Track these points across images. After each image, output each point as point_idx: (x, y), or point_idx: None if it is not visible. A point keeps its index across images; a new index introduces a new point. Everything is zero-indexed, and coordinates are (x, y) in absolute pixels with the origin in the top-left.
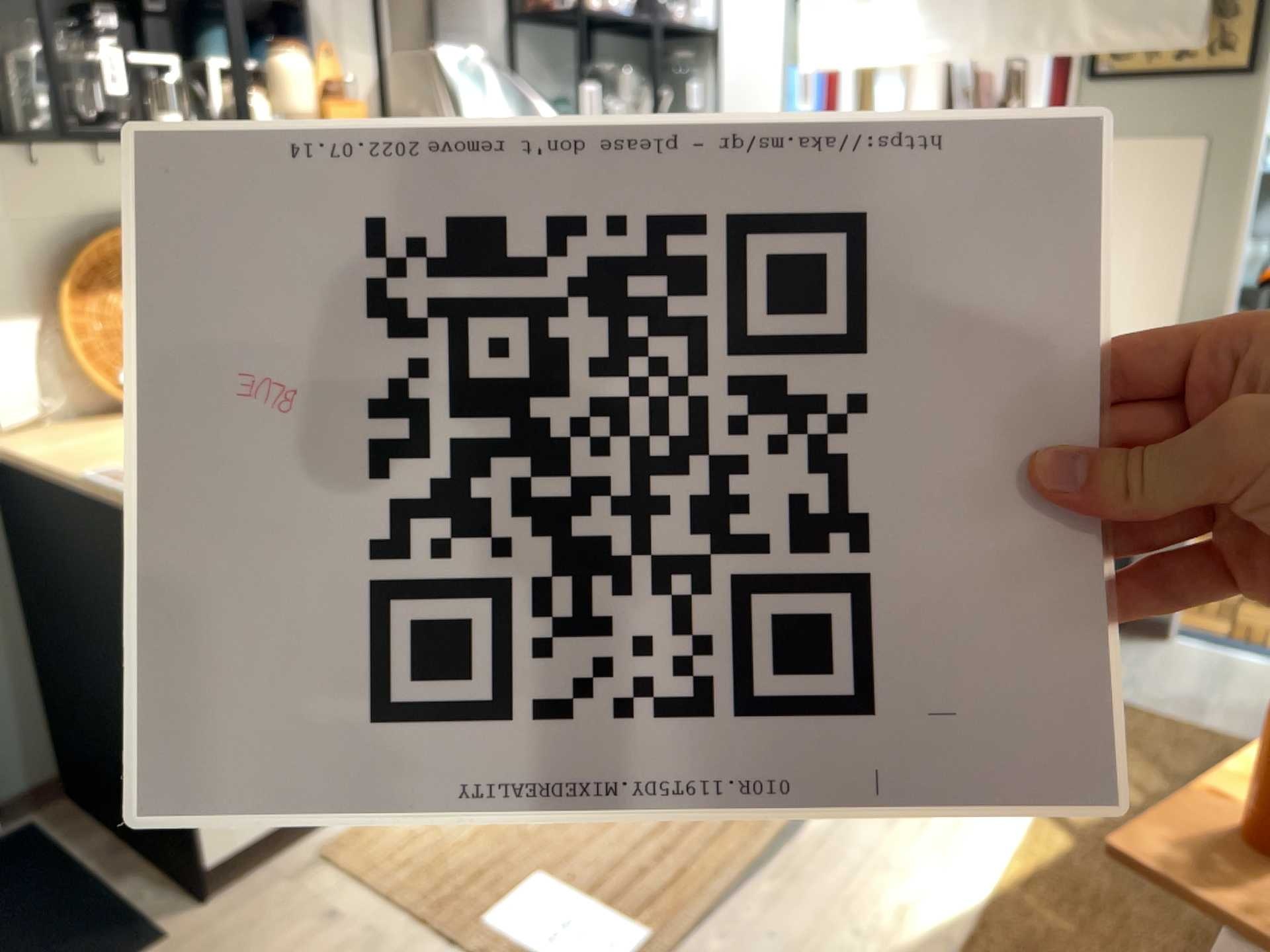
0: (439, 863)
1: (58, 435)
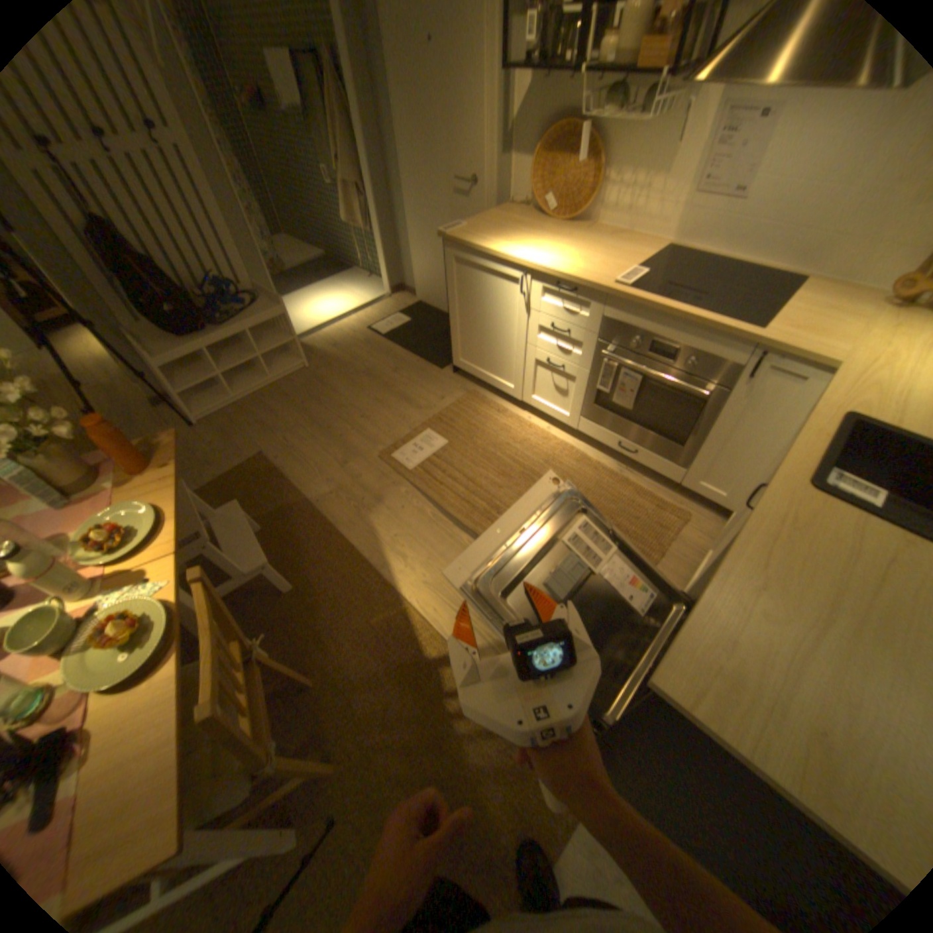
0: (460, 418)
1: (515, 211)
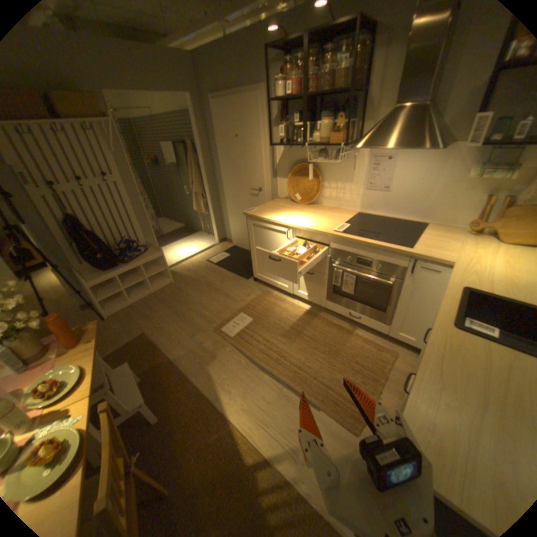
0: (259, 304)
1: (281, 201)
